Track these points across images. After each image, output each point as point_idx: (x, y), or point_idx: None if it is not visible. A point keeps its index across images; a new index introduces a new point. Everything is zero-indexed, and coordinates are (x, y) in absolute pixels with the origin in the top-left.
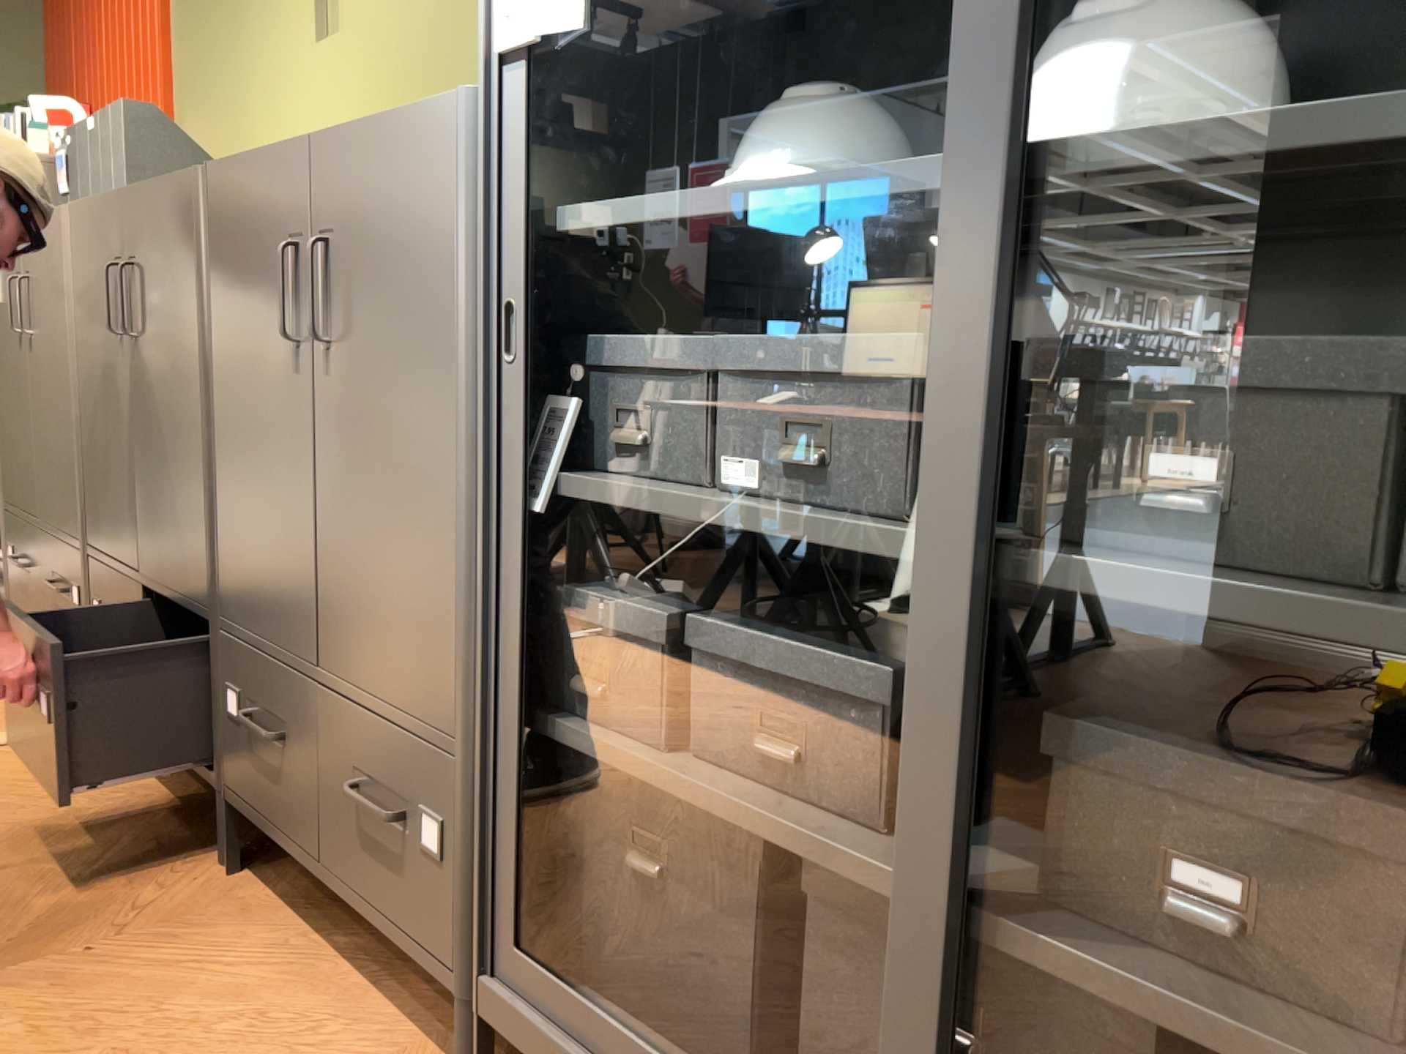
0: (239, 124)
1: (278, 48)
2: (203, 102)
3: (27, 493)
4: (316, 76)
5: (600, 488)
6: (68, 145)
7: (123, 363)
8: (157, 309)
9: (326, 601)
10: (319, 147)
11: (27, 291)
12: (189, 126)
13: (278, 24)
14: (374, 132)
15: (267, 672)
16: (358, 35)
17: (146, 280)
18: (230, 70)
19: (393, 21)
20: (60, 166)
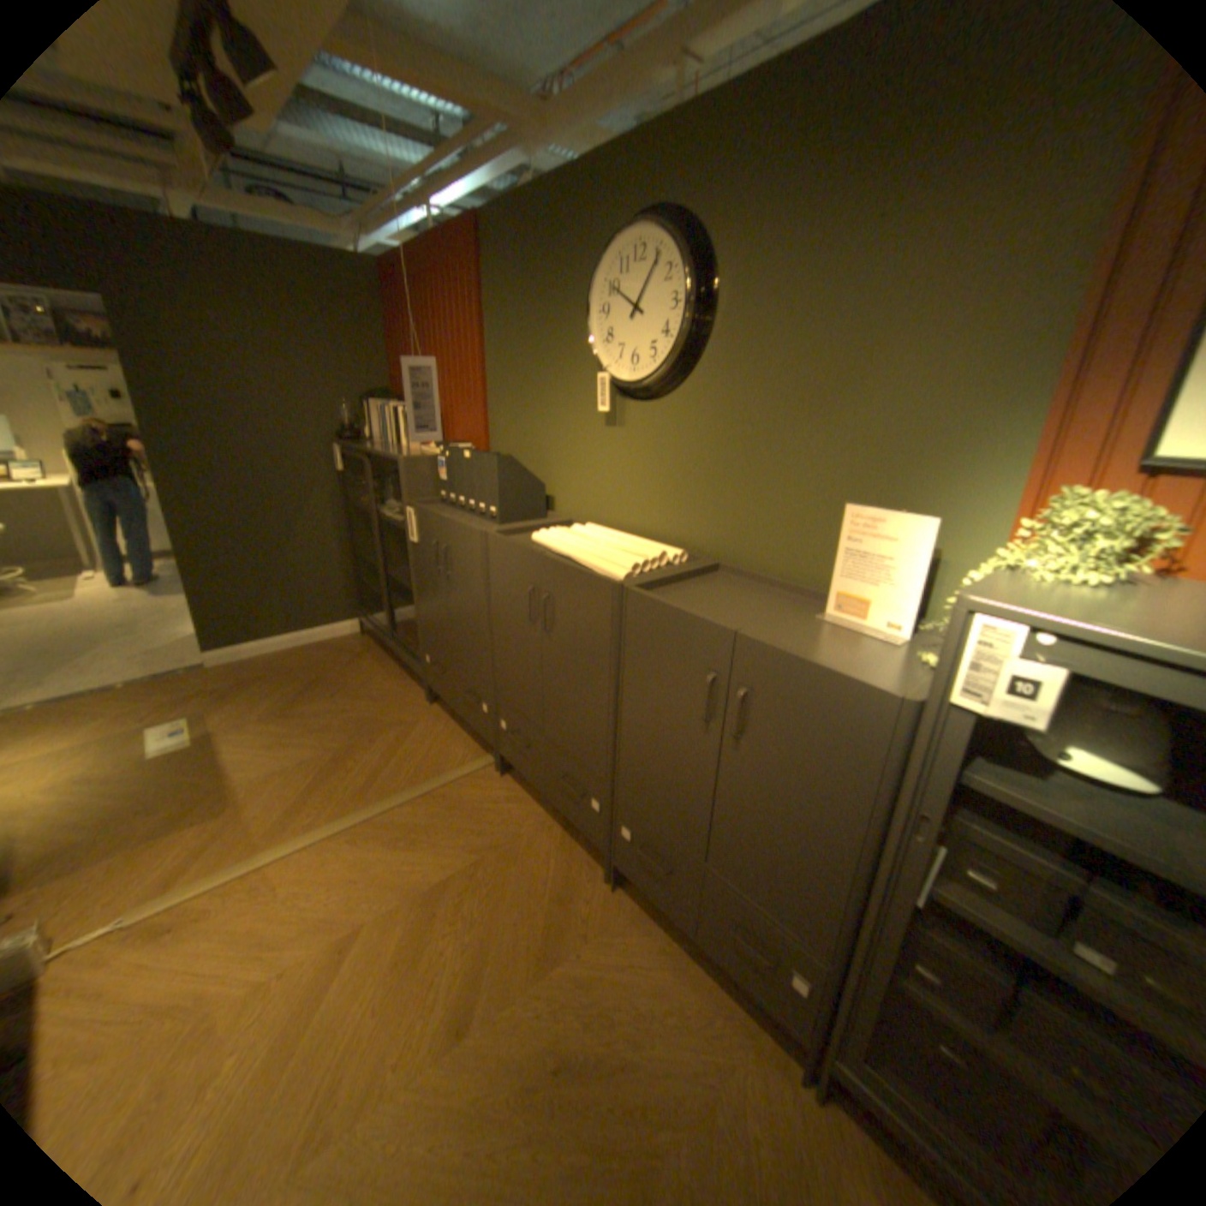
0: (540, 445)
1: (573, 415)
2: (511, 422)
3: (442, 640)
4: (604, 443)
5: (967, 912)
6: (445, 453)
7: (536, 634)
8: (570, 628)
9: (718, 842)
10: (746, 644)
11: (446, 552)
12: (501, 431)
13: (573, 402)
14: (806, 669)
15: (659, 838)
16: (640, 433)
17: (561, 609)
18: (533, 412)
19: (671, 436)
20: (440, 462)
